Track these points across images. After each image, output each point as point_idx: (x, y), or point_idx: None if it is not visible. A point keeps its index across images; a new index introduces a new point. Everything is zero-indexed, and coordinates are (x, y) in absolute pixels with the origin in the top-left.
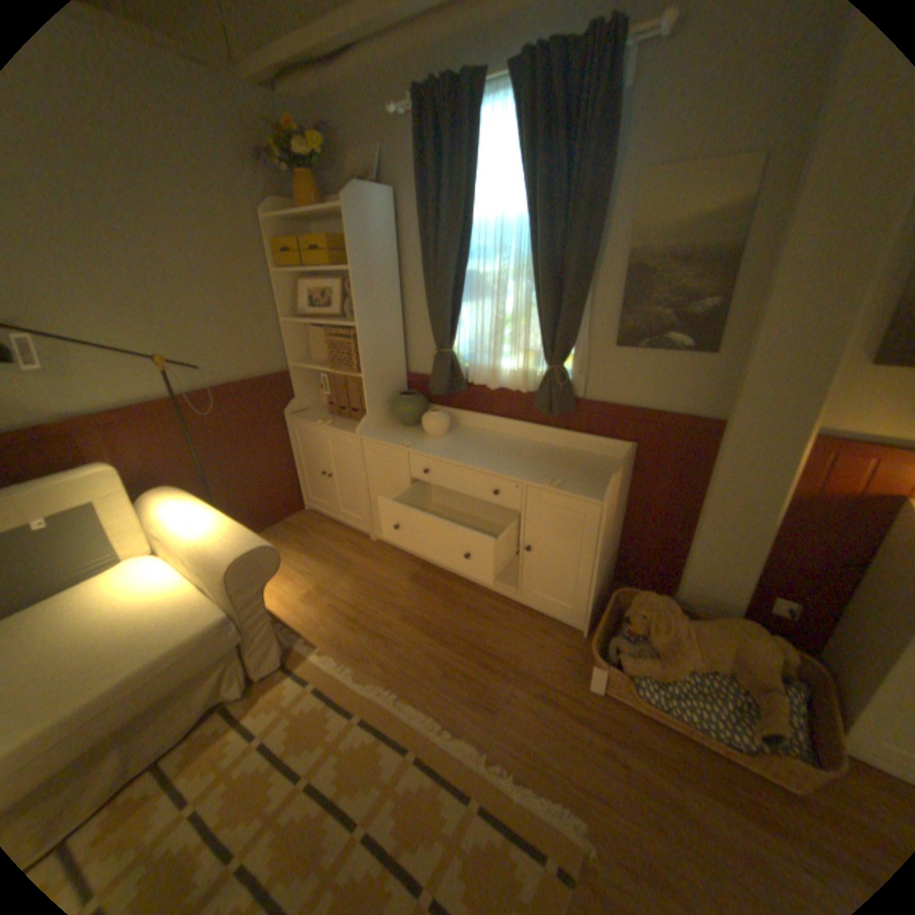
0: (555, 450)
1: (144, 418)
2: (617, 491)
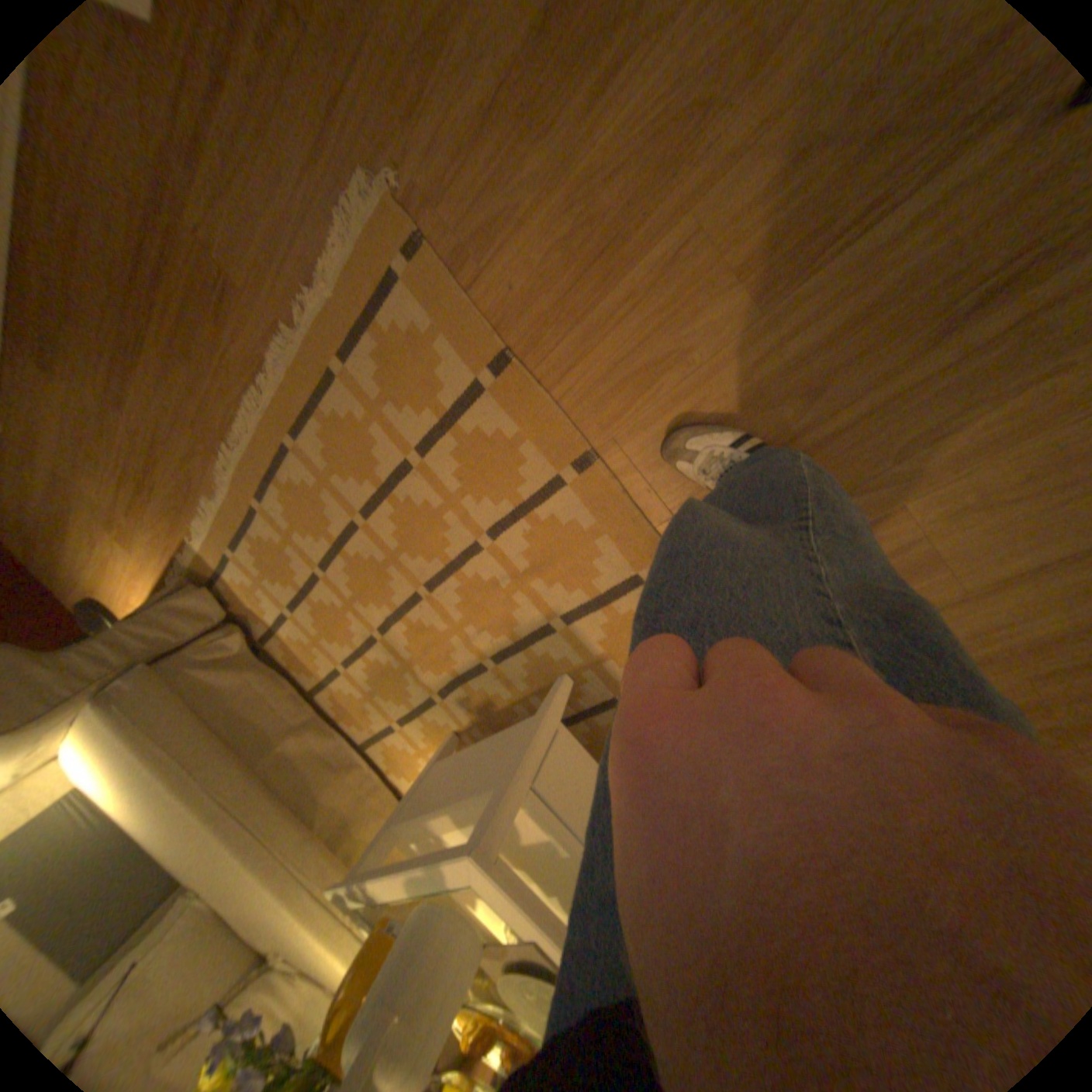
0: None
1: None
2: None
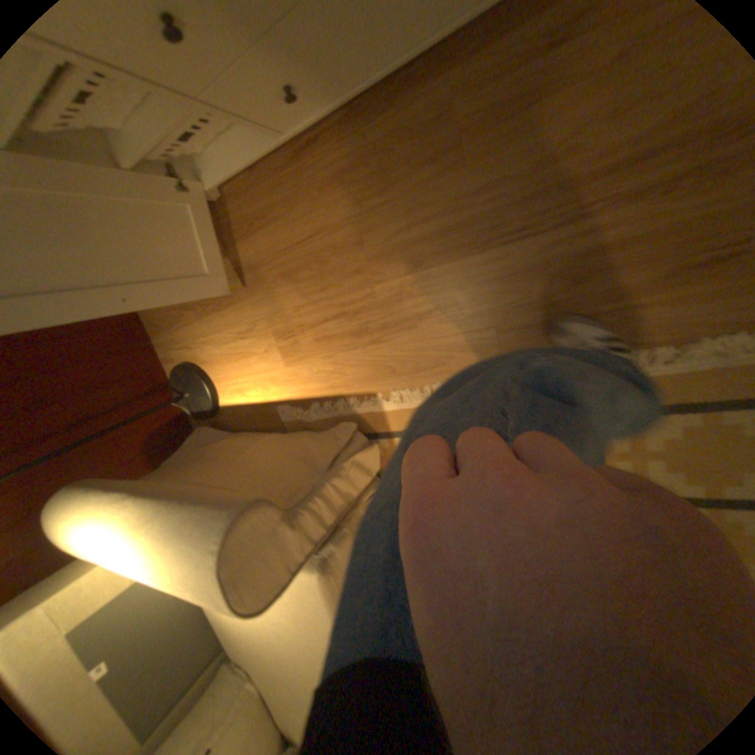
0: None
1: None
2: None
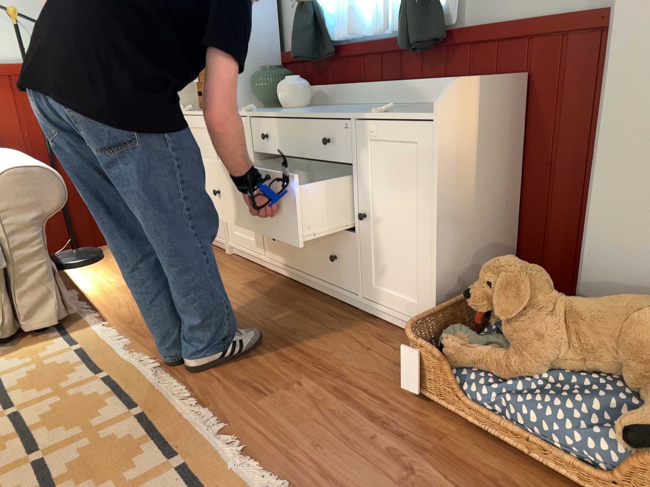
0: (424, 105)
1: (3, 82)
2: (469, 116)
